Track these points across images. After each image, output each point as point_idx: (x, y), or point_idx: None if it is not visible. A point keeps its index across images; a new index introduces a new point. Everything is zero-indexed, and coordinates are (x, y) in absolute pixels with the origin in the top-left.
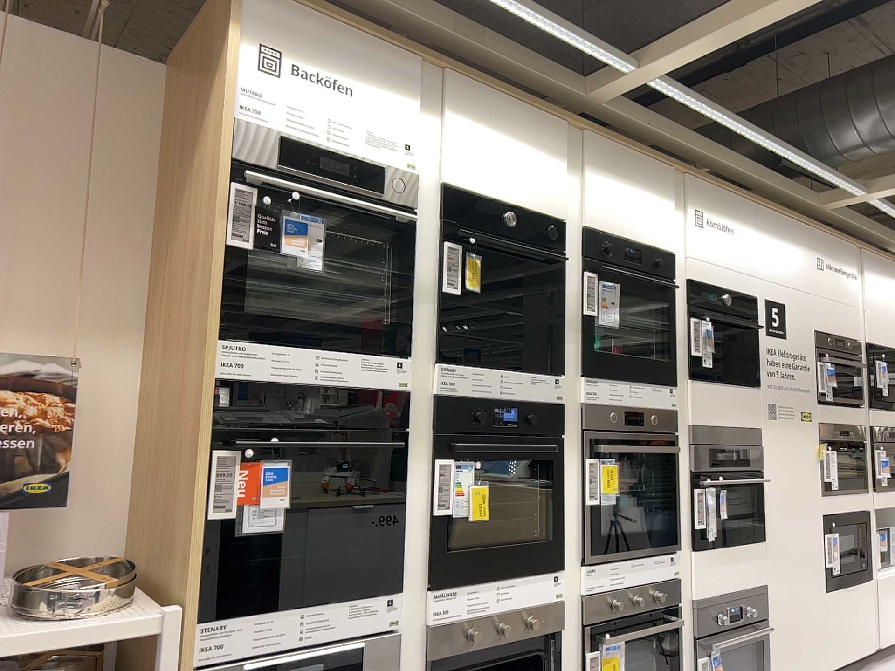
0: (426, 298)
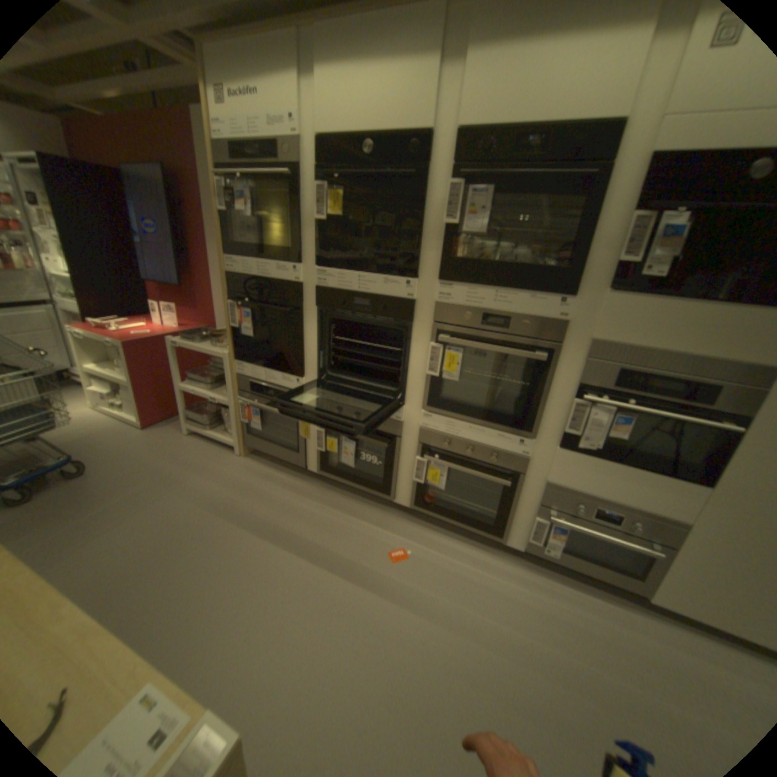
0: (309, 225)
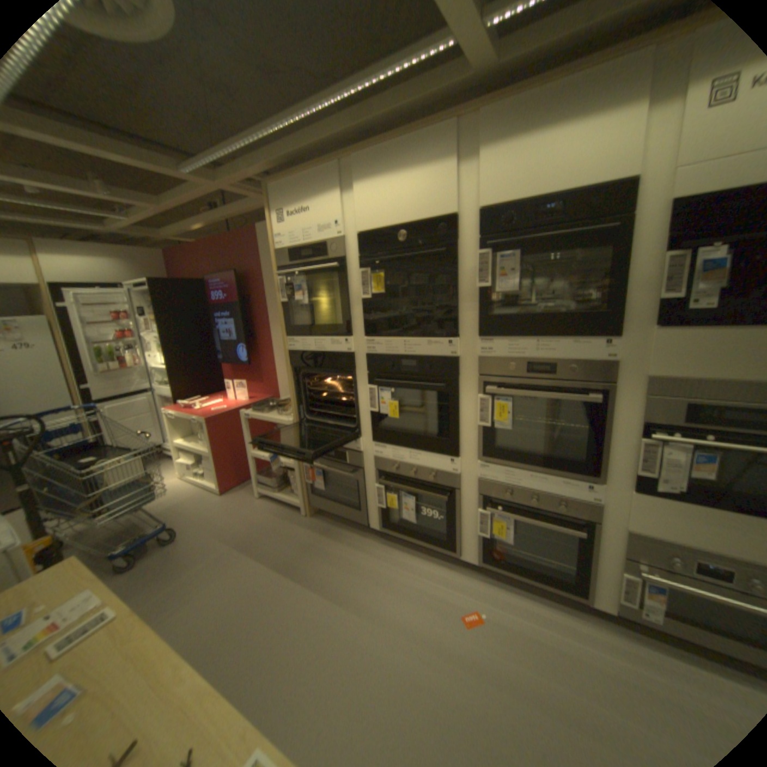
0: (357, 303)
